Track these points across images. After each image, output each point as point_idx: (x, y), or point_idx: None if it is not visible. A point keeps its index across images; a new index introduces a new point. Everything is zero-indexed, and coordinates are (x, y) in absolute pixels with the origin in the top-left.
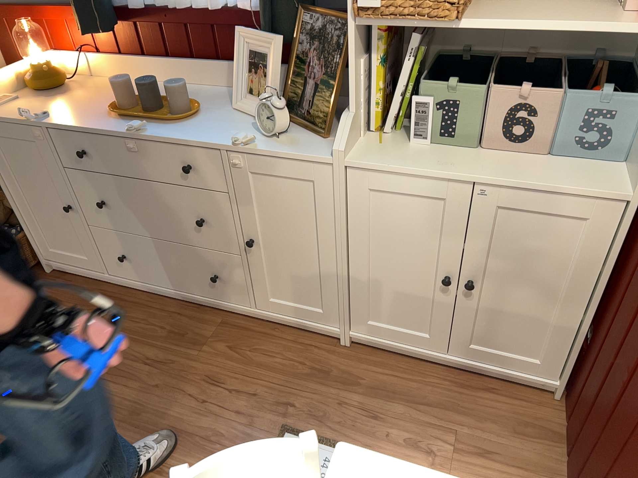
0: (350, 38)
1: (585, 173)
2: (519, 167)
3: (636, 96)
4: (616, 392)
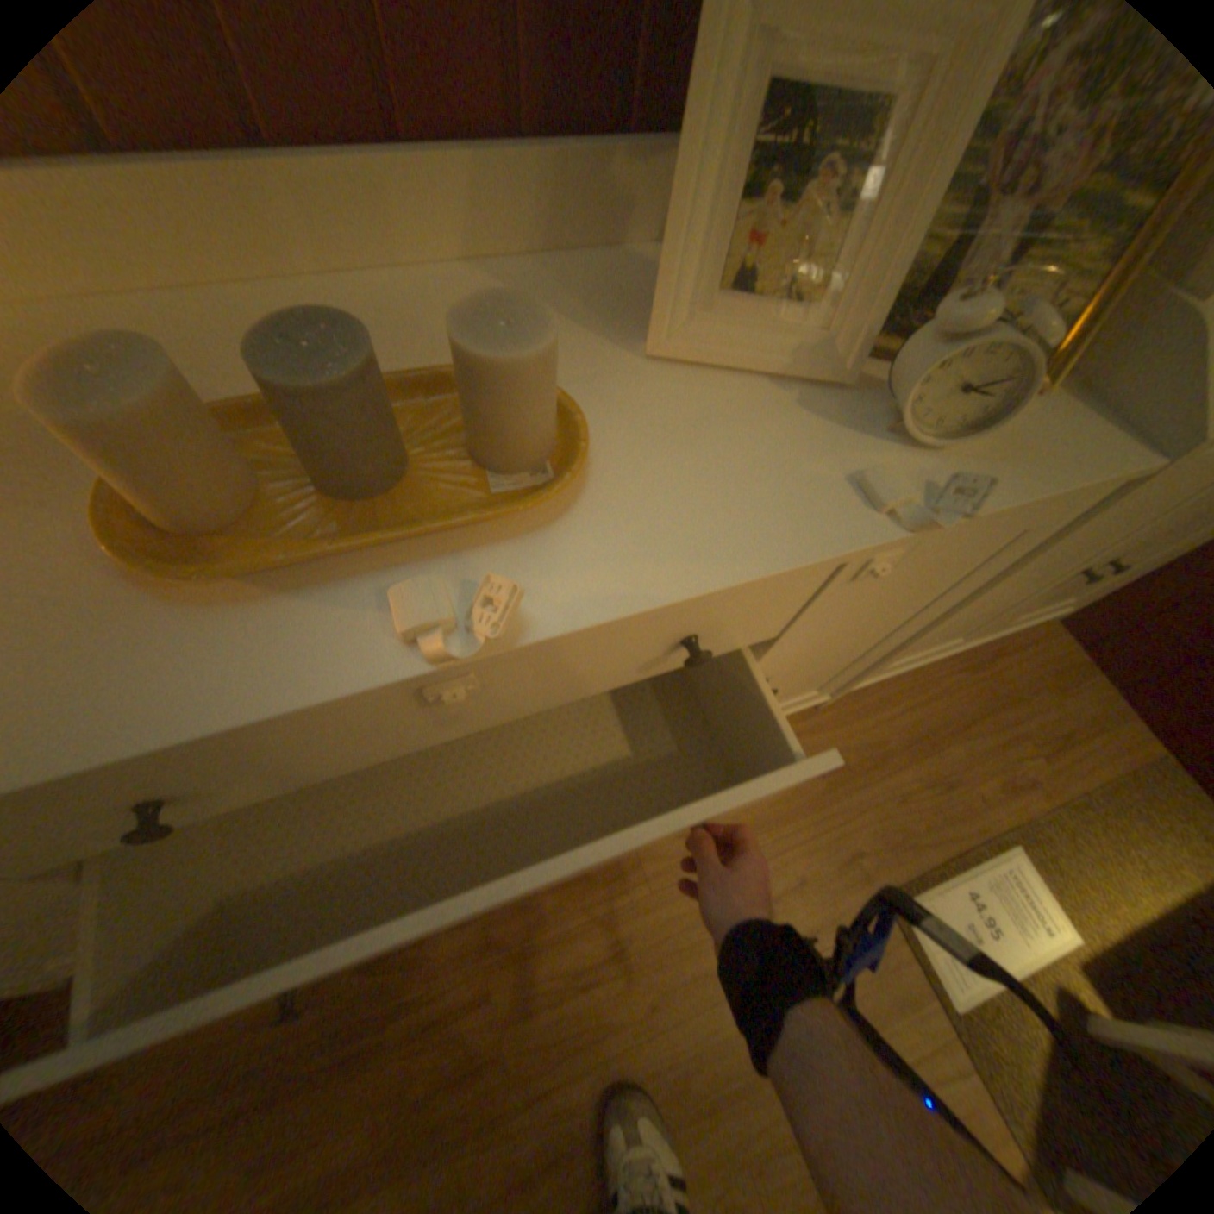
0: None
1: None
2: None
3: None
4: None
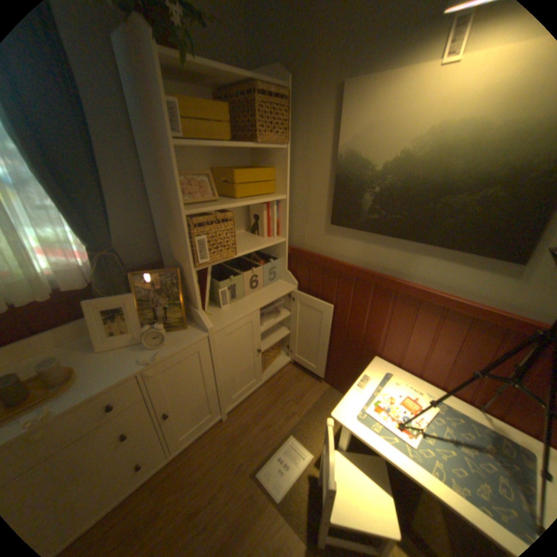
0: (192, 275)
1: (278, 286)
2: (264, 294)
3: (277, 258)
4: (330, 338)
